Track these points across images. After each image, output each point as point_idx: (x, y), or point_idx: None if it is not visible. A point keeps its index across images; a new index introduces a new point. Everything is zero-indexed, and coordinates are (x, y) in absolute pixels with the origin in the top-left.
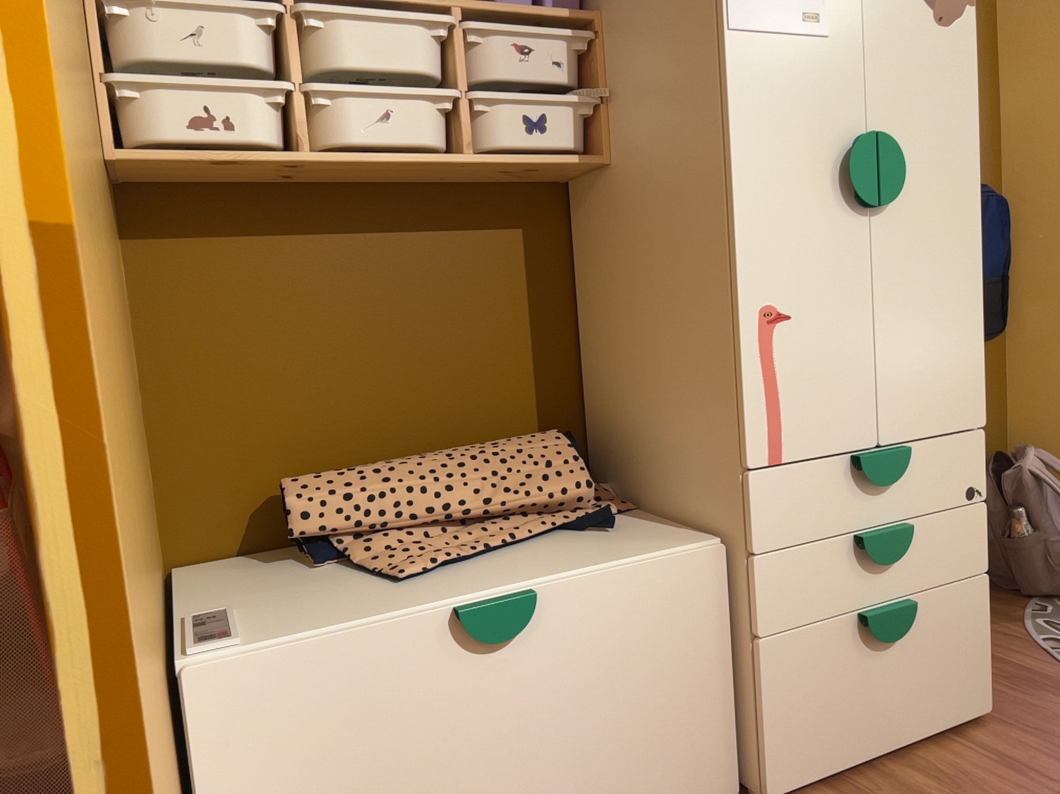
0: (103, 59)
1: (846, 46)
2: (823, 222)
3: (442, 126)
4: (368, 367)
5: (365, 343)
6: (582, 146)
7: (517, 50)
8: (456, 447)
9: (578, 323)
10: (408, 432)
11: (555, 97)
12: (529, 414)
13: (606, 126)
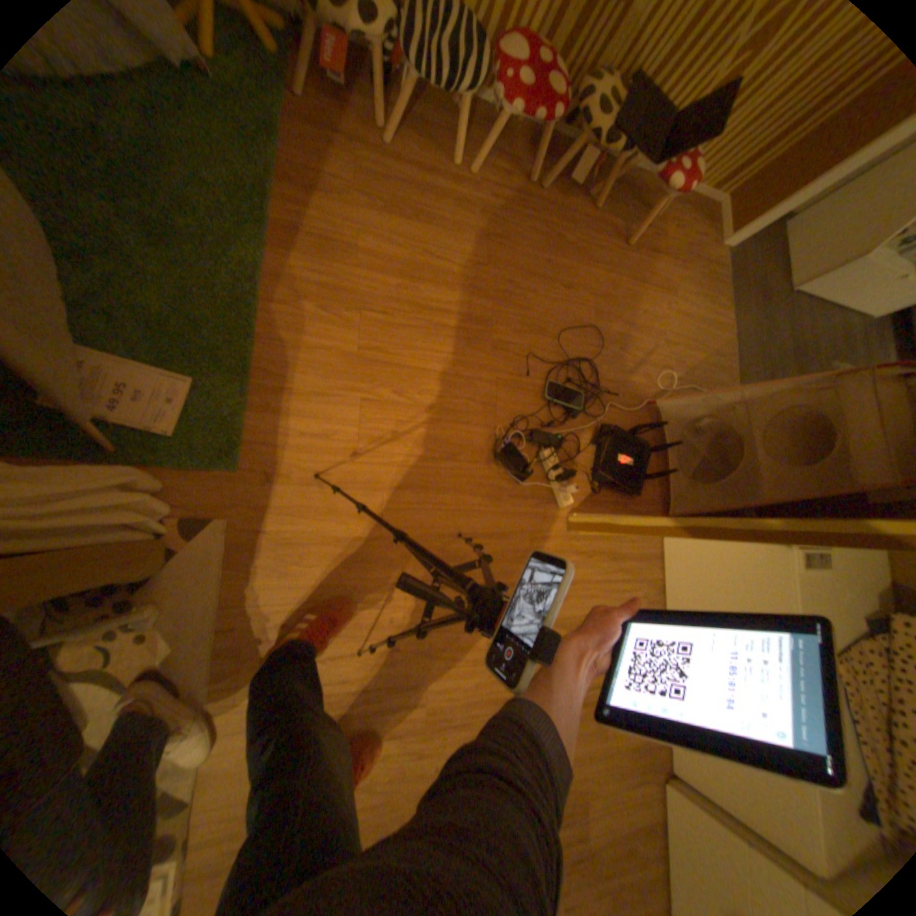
0: None
1: None
2: None
3: None
4: None
5: None
6: None
7: None
8: None
9: None
10: None
11: None
12: None
13: None
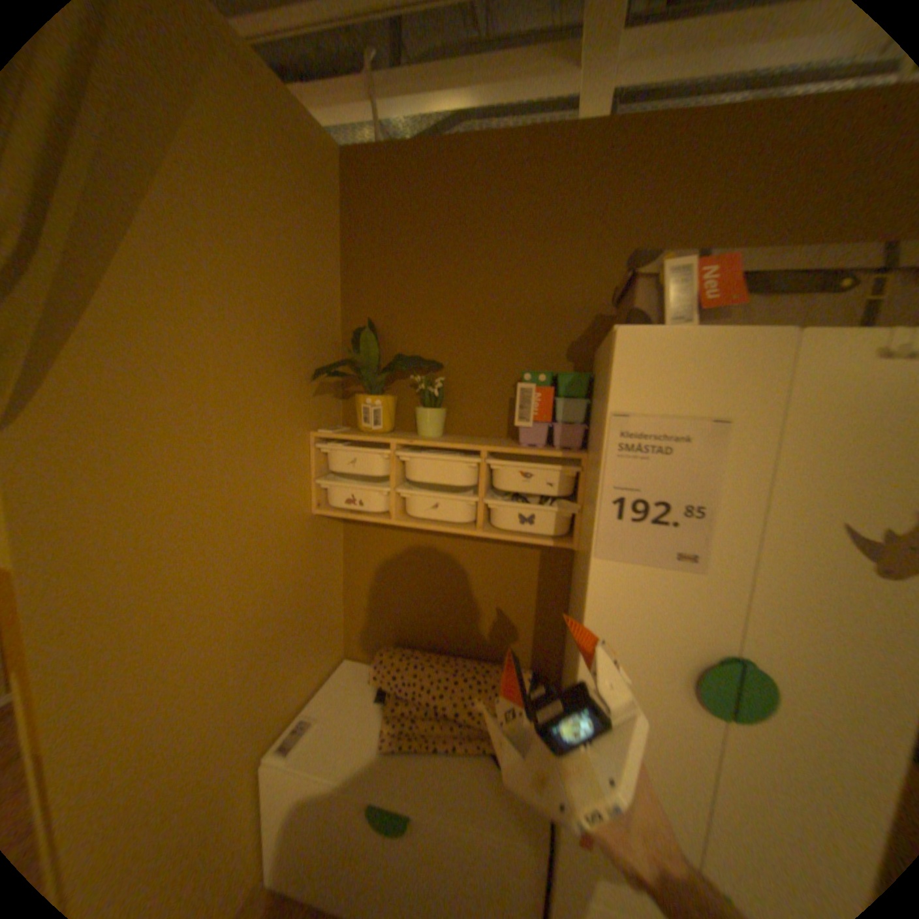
0: (321, 466)
1: (729, 583)
2: (668, 710)
3: (469, 511)
4: (438, 601)
5: (438, 590)
6: (561, 533)
7: (518, 477)
8: (468, 662)
9: (567, 613)
10: (454, 639)
11: (539, 507)
12: (525, 653)
13: (578, 527)
